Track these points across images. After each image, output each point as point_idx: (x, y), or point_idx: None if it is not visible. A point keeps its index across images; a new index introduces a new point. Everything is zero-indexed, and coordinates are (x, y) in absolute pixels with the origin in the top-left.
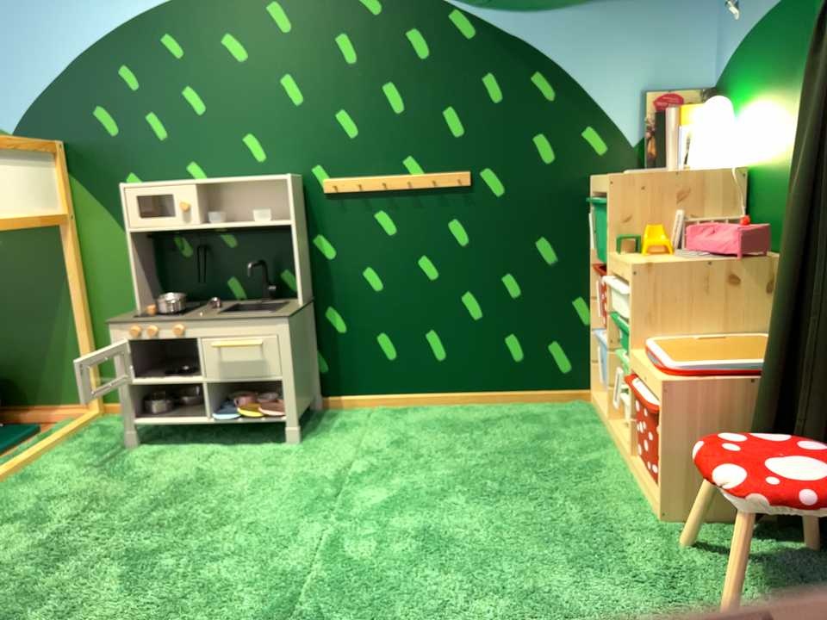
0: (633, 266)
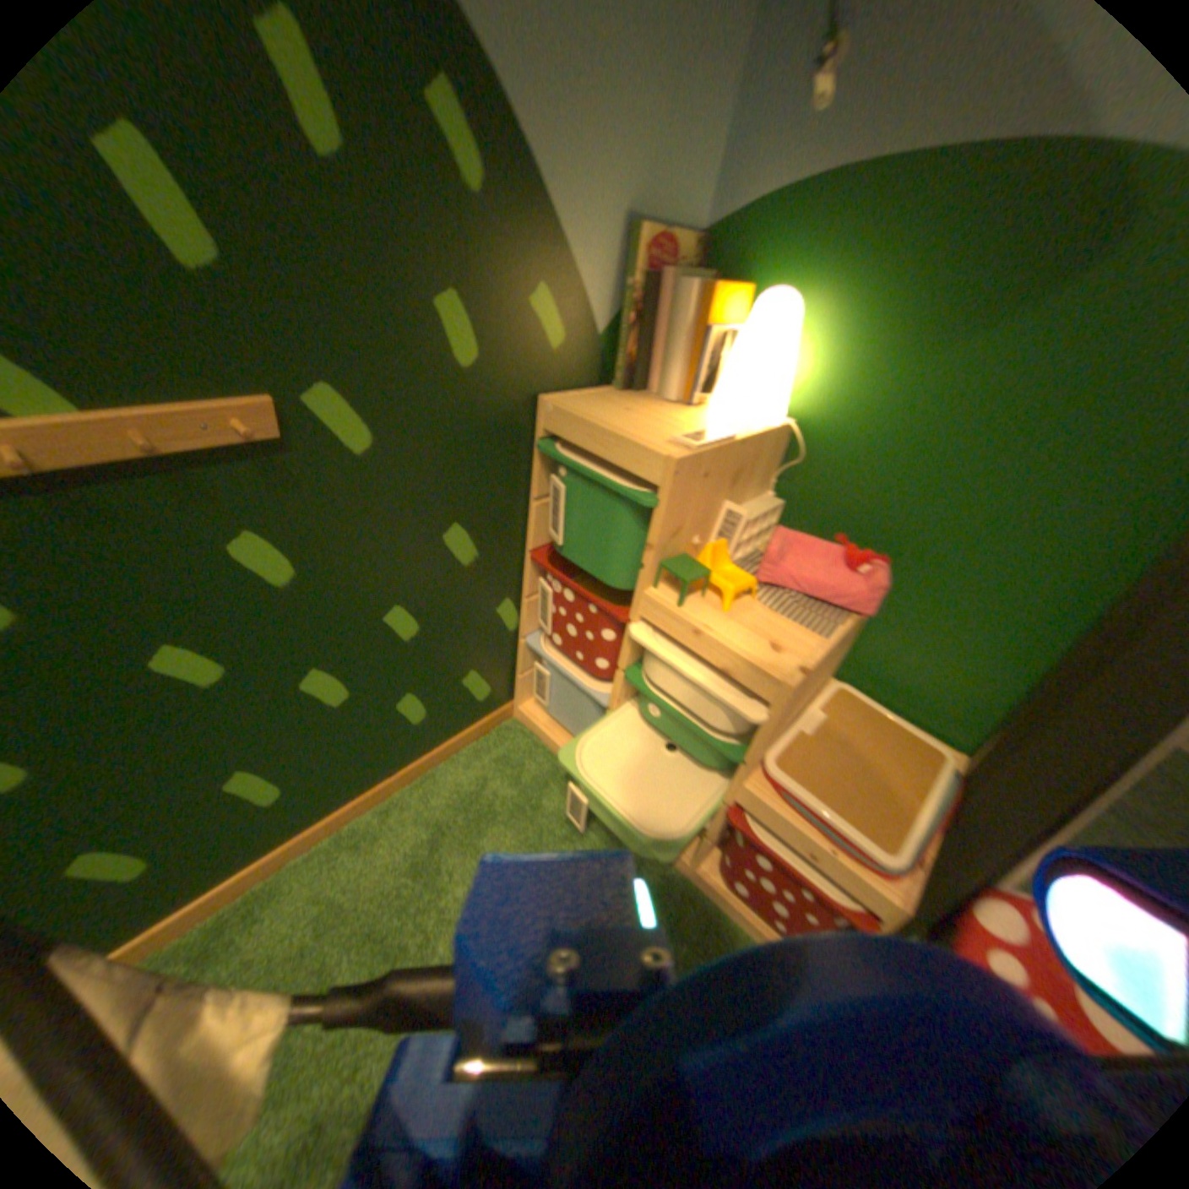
0: (786, 681)
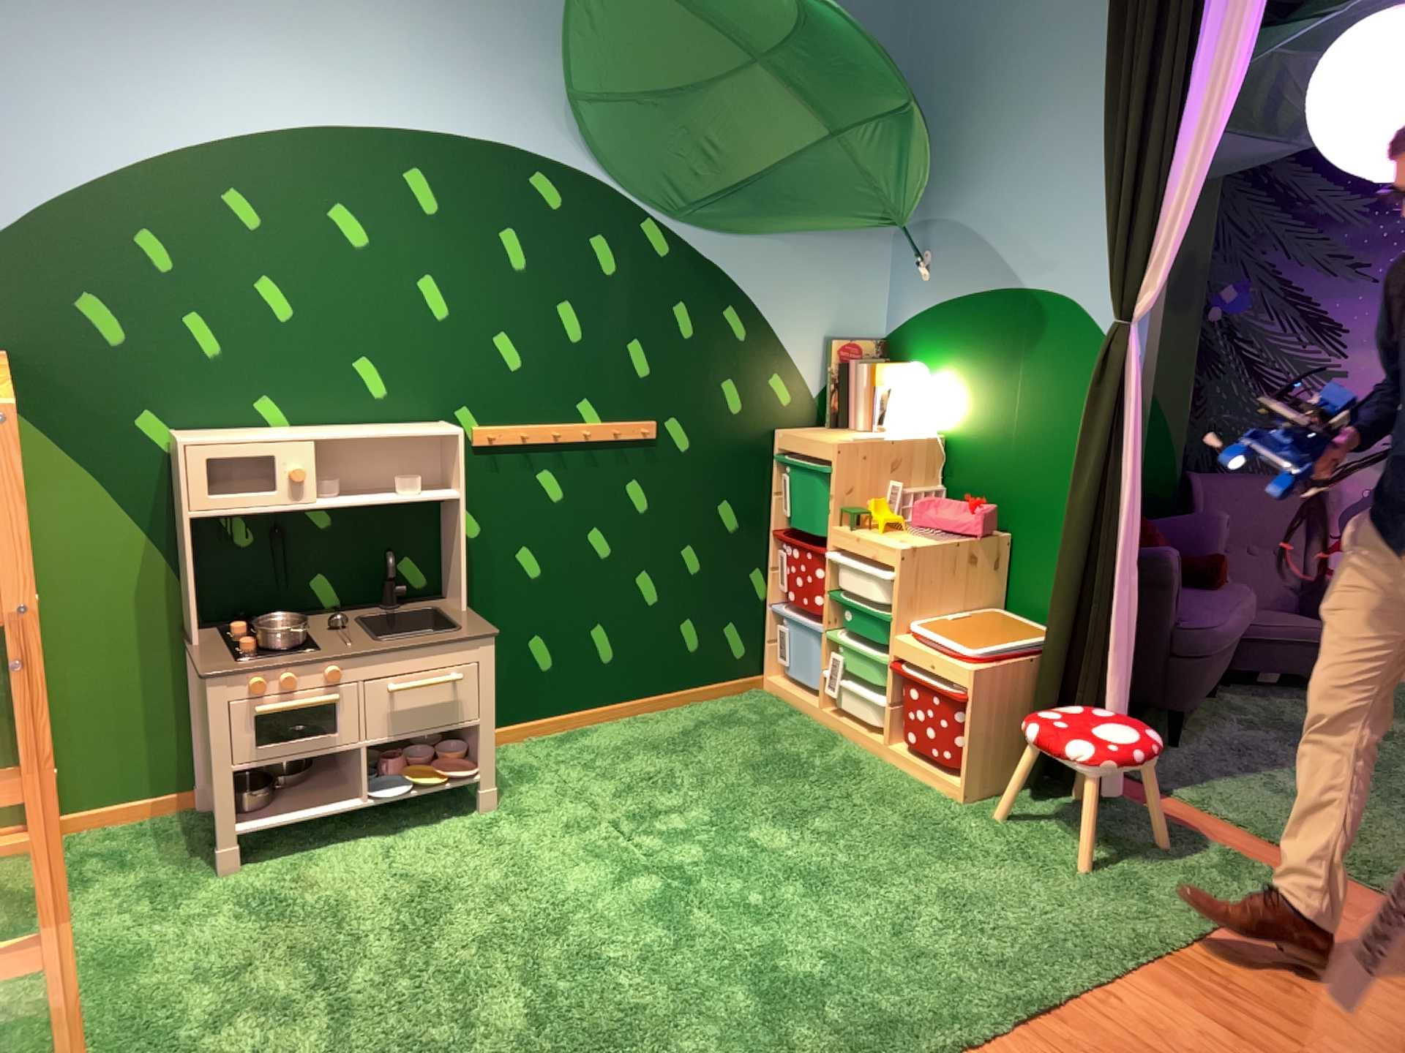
0: (896, 550)
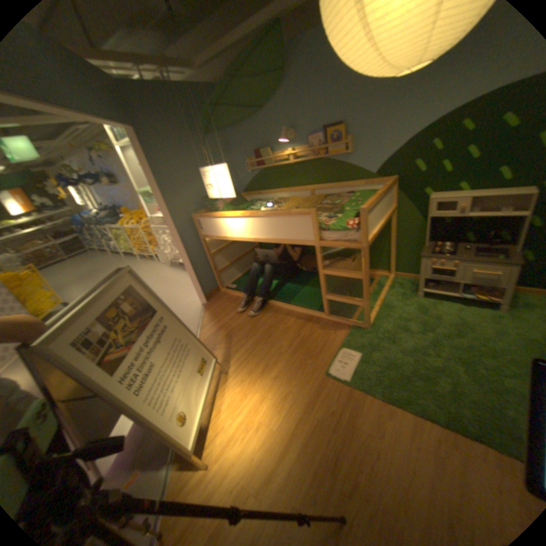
0: None
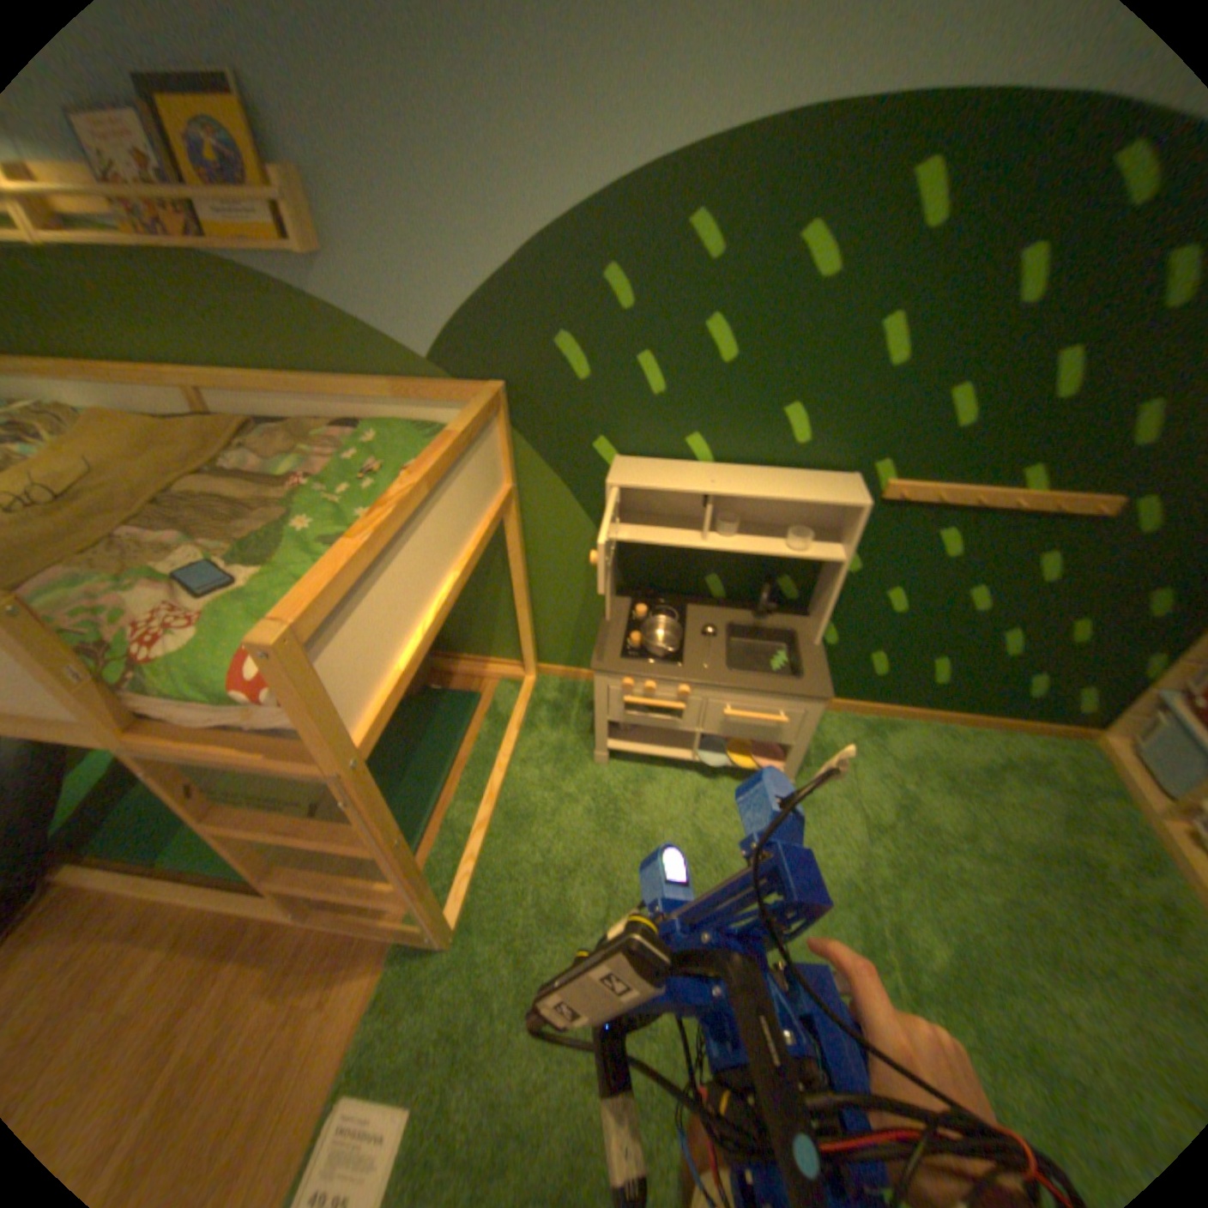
0: None
